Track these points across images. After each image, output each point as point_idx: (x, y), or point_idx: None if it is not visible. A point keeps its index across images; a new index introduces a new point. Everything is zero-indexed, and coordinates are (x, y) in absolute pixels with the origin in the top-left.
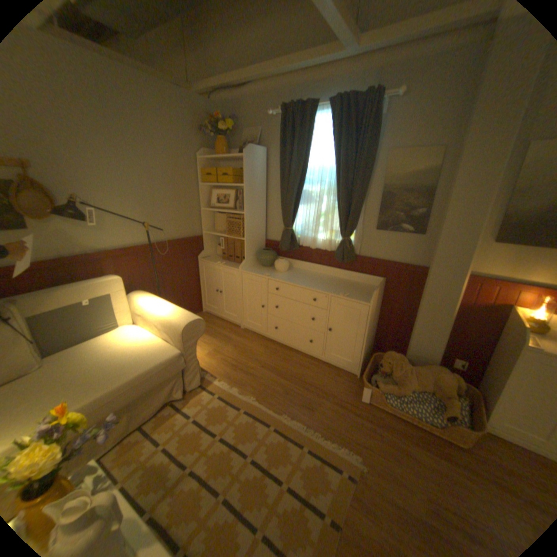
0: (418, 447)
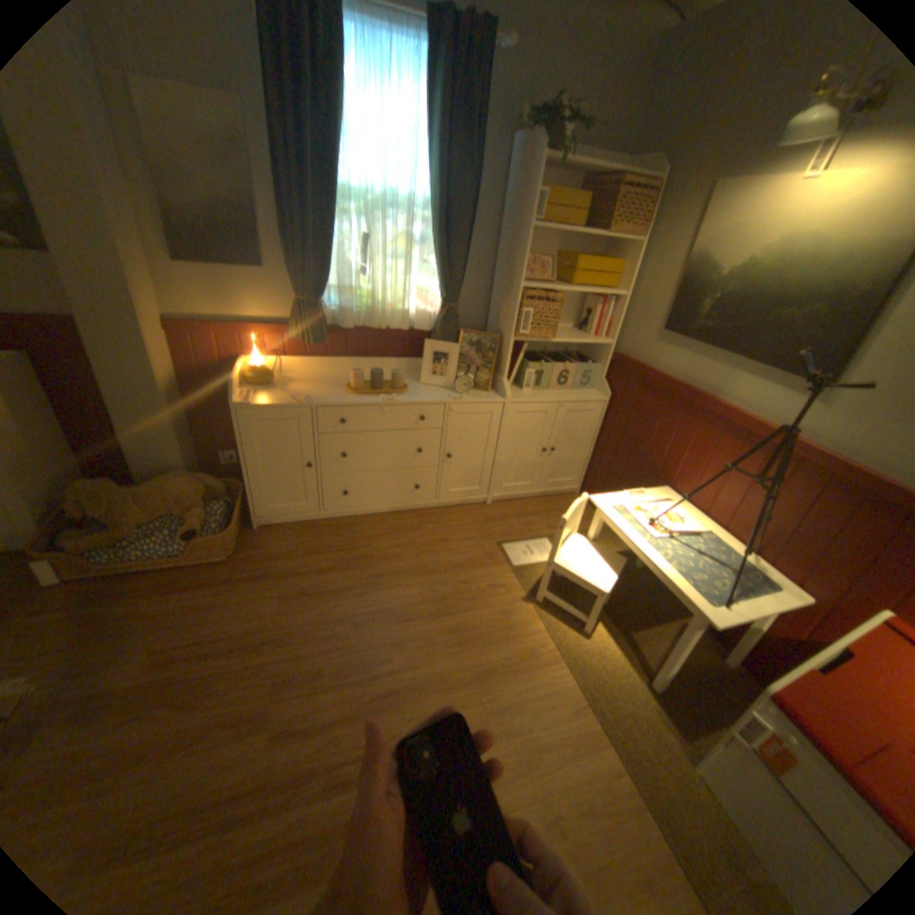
0: (151, 597)
